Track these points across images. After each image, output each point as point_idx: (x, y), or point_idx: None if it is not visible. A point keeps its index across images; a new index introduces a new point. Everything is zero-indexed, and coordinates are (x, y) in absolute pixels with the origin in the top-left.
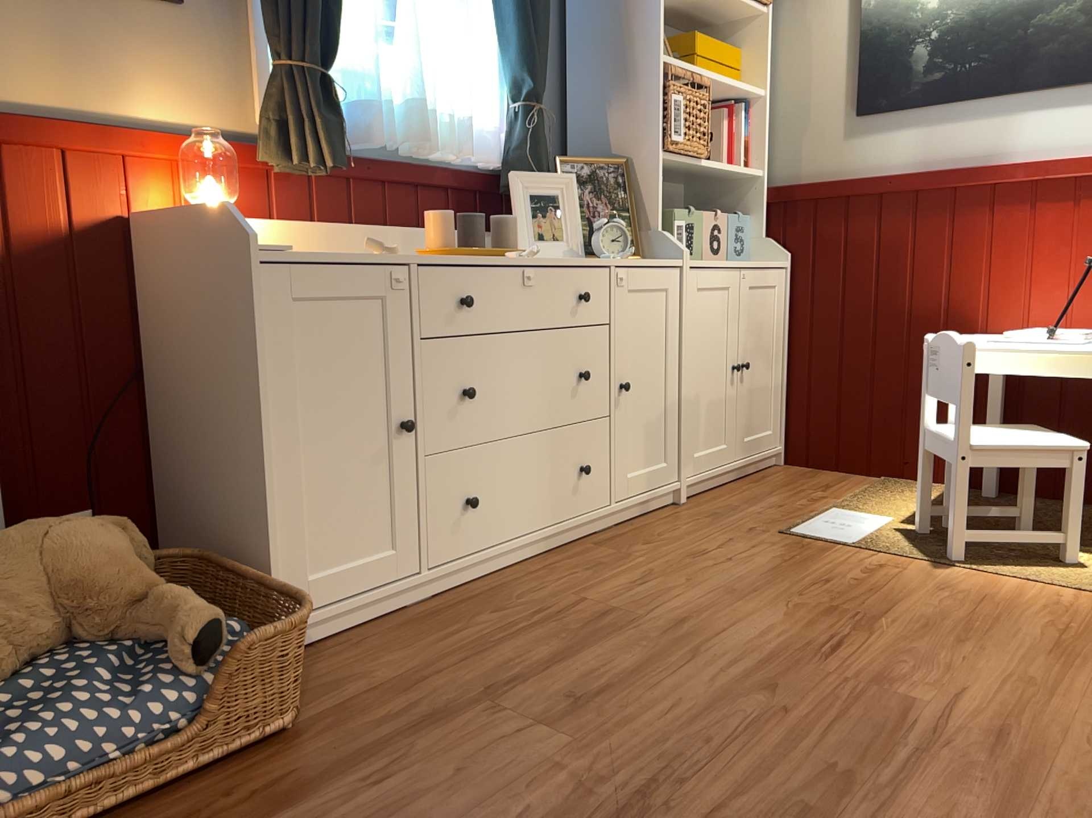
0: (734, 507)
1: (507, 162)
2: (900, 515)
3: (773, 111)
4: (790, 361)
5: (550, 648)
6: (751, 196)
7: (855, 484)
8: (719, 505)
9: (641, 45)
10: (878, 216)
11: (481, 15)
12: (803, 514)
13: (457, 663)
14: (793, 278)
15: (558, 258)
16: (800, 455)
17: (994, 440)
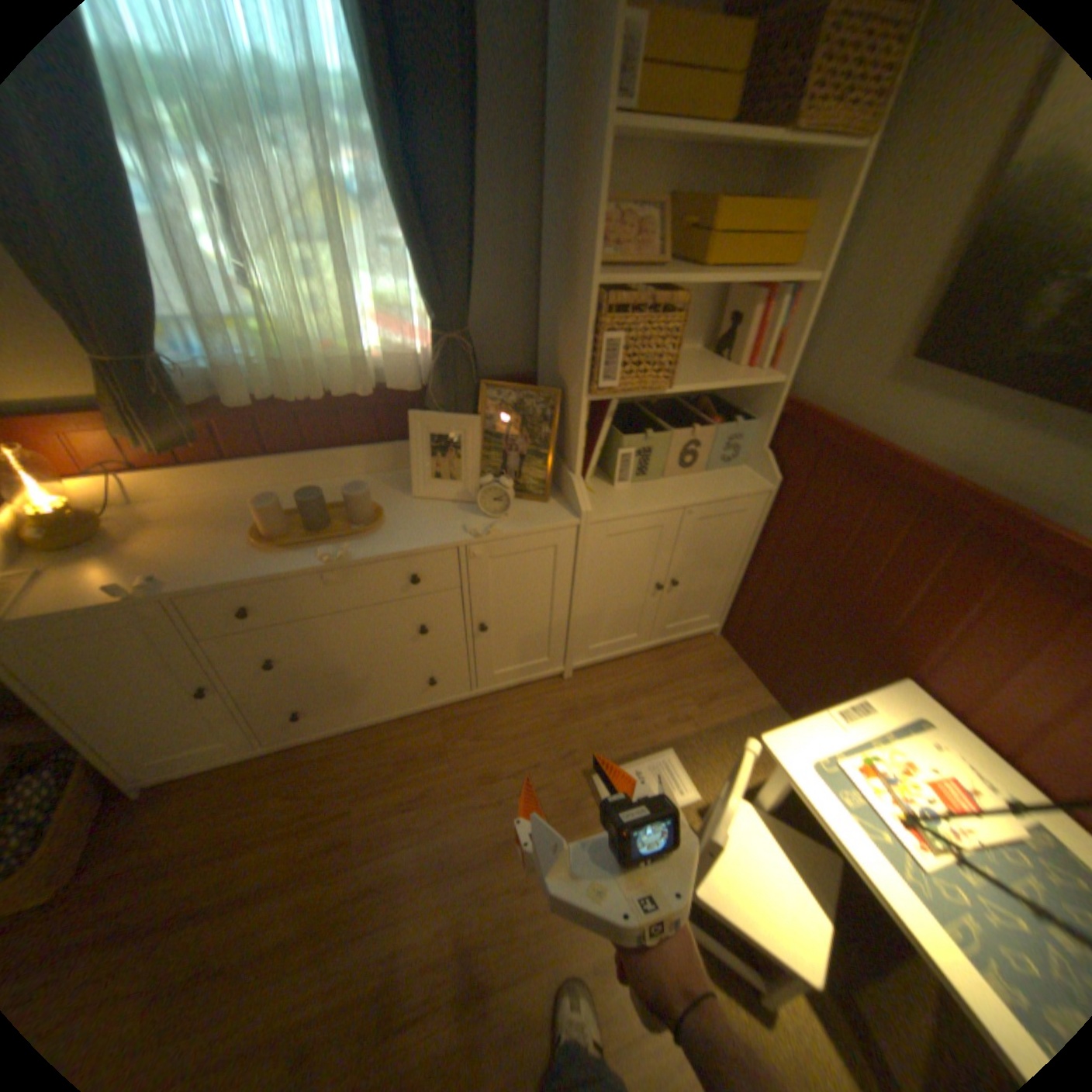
0: (597, 704)
1: (428, 386)
2: (714, 797)
3: (829, 300)
4: (749, 569)
5: (261, 877)
6: (767, 400)
7: (741, 706)
8: (591, 693)
9: (582, 255)
10: (880, 495)
11: (386, 216)
12: (637, 747)
13: (202, 862)
14: (776, 502)
15: (388, 546)
16: (732, 640)
17: (737, 893)
